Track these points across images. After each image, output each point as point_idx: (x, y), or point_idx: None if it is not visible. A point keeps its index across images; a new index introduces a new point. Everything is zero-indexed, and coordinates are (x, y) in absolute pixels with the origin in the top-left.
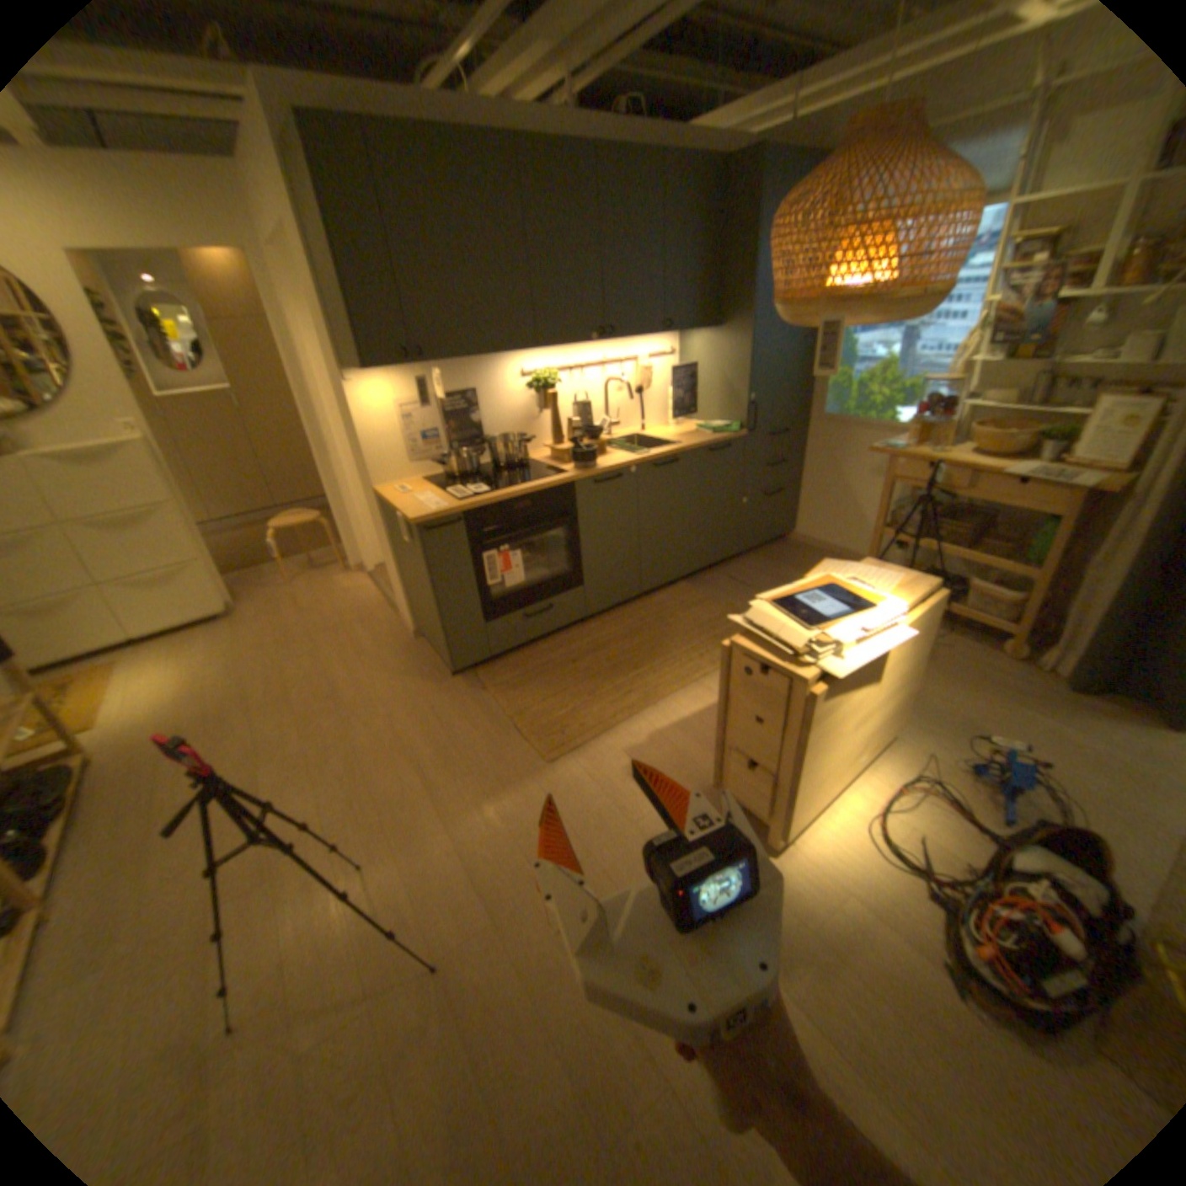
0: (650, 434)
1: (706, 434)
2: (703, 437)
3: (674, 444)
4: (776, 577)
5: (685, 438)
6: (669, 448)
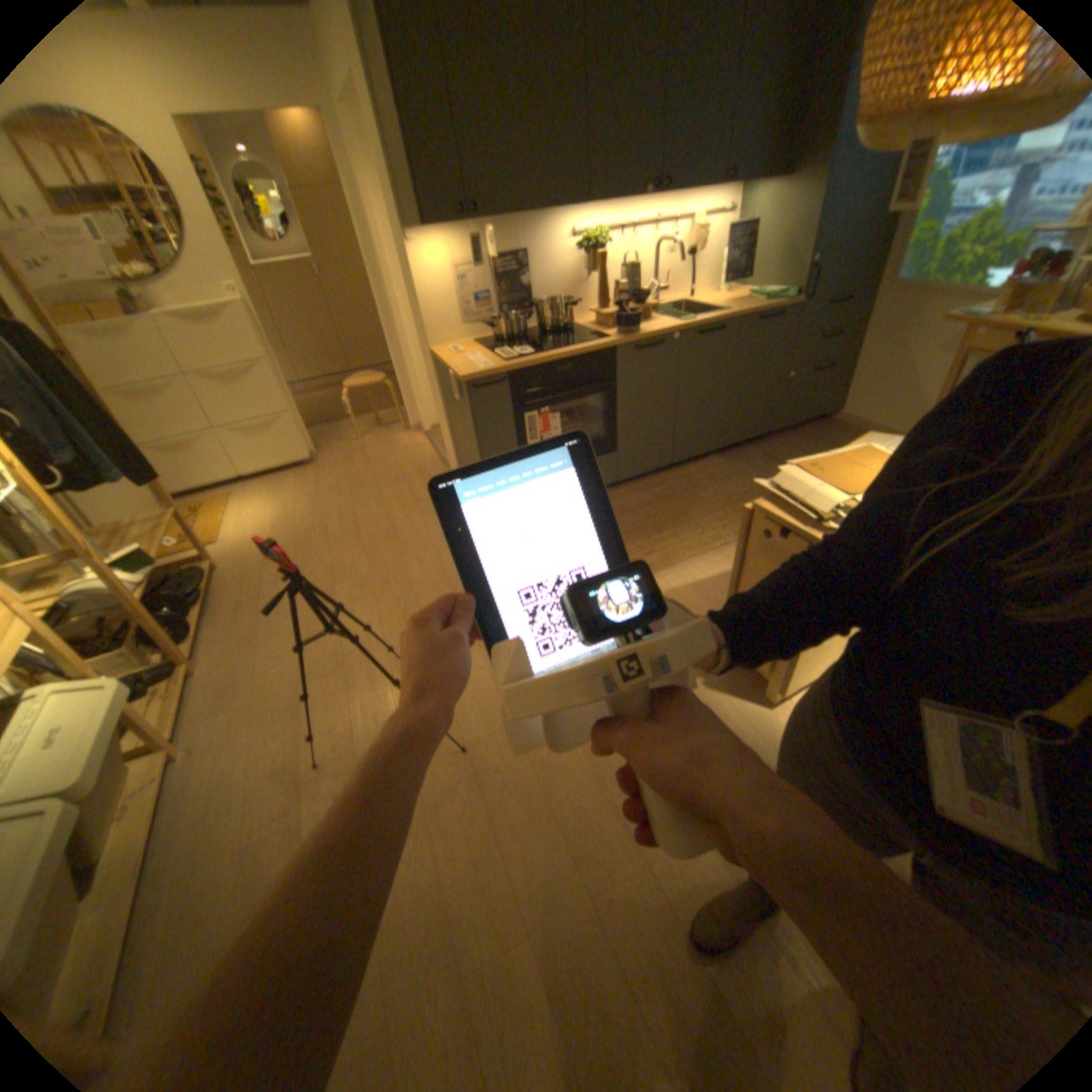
0: (699, 300)
1: (759, 300)
2: (756, 303)
3: (723, 311)
4: None
5: (735, 304)
6: (717, 314)
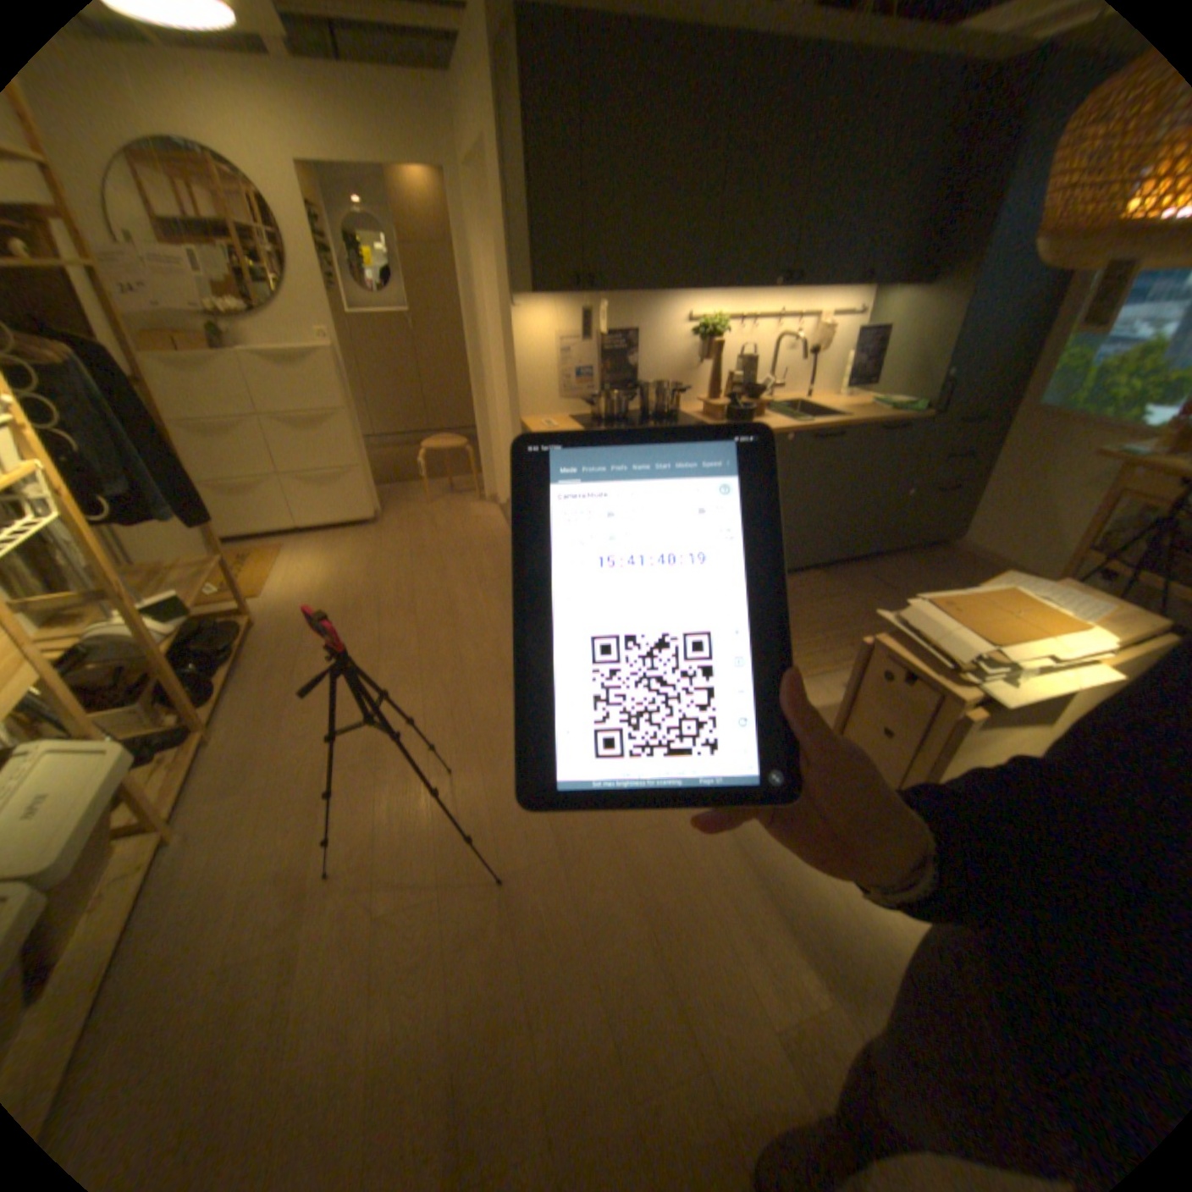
0: (818, 402)
1: (884, 409)
2: (881, 412)
3: (844, 416)
4: (931, 585)
5: (858, 410)
6: (838, 418)
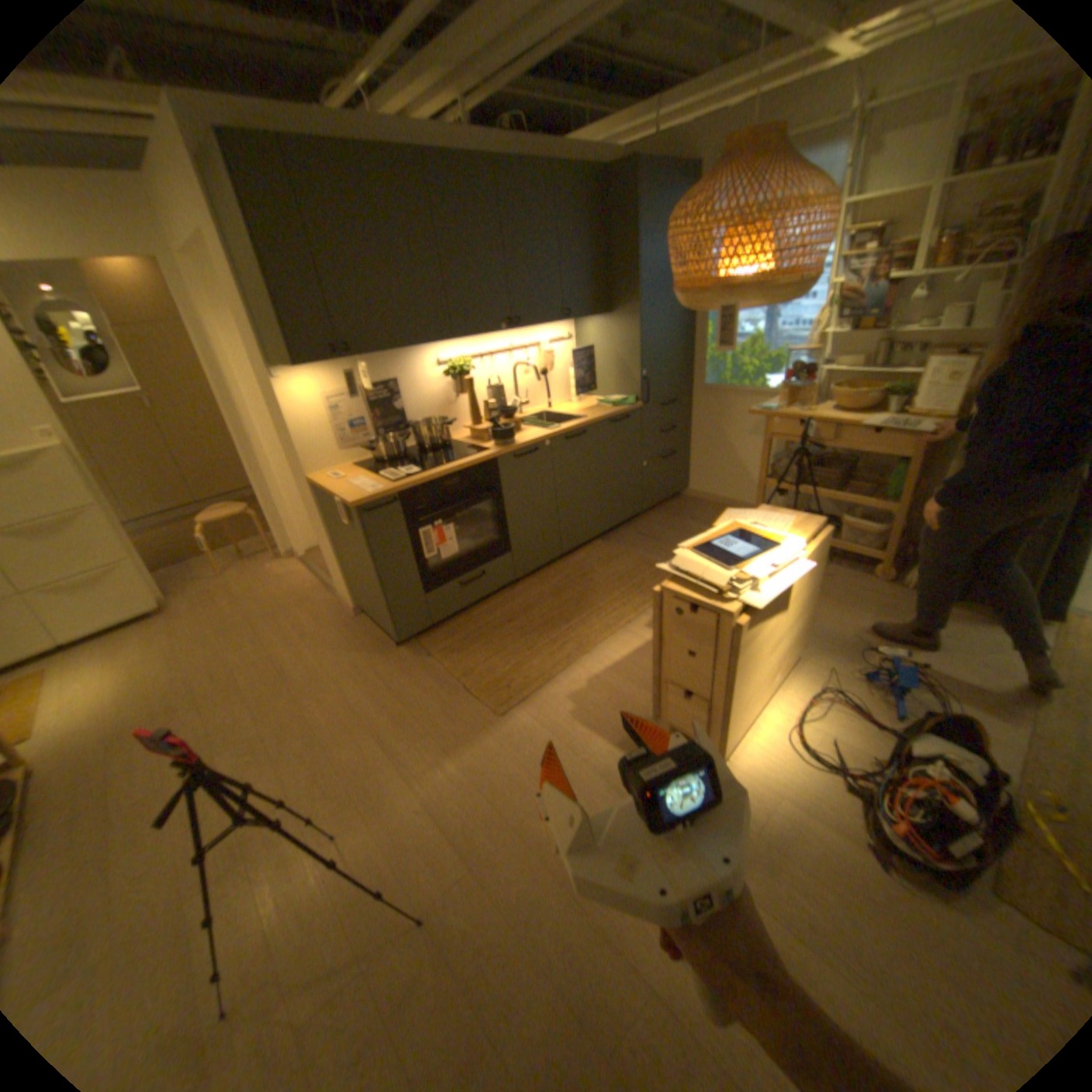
0: (557, 411)
1: (606, 408)
2: (605, 410)
3: (580, 418)
4: (677, 529)
5: (589, 412)
6: (577, 422)
